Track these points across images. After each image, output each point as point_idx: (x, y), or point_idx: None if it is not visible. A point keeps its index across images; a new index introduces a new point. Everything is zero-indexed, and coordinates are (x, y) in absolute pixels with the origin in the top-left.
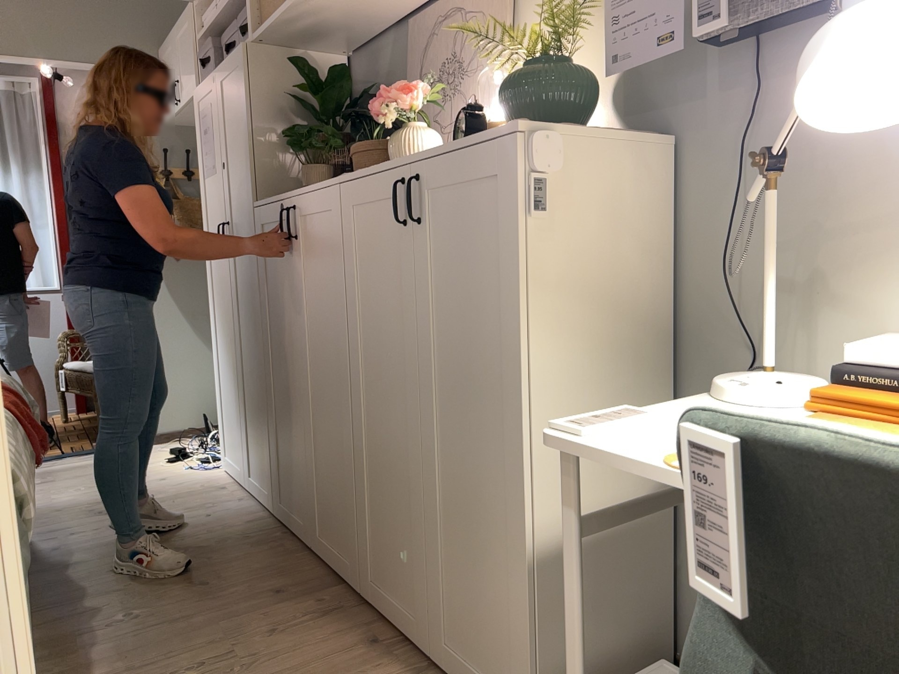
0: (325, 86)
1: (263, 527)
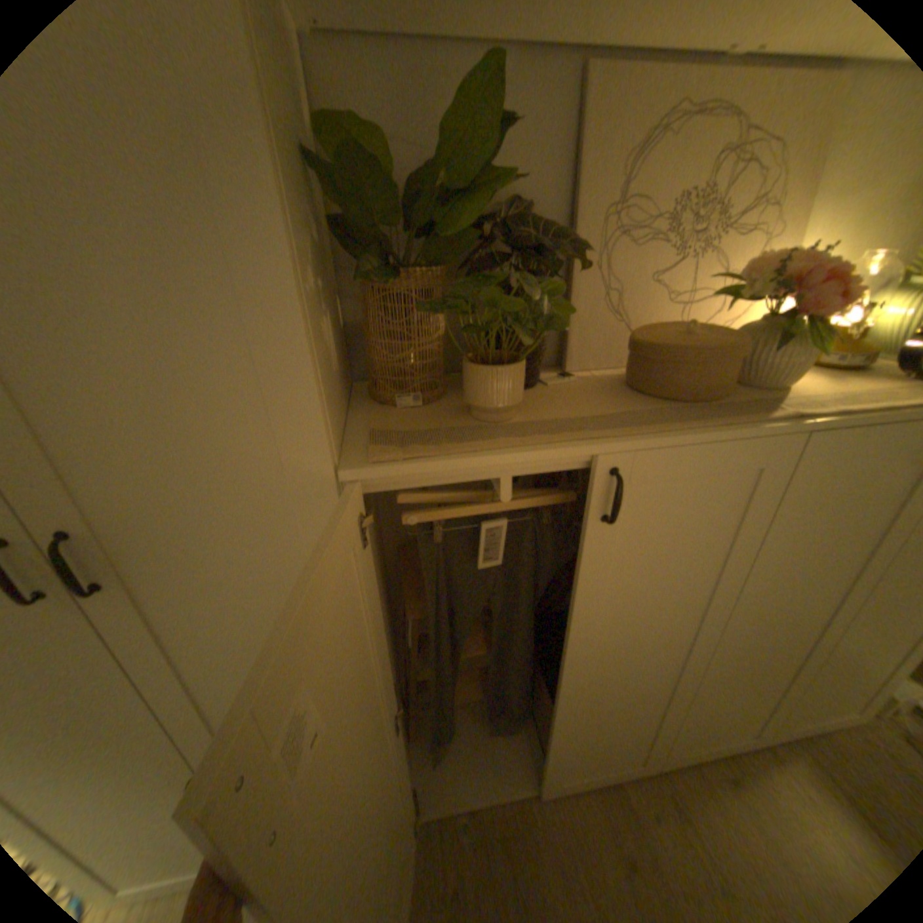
0: (437, 147)
1: (426, 856)
